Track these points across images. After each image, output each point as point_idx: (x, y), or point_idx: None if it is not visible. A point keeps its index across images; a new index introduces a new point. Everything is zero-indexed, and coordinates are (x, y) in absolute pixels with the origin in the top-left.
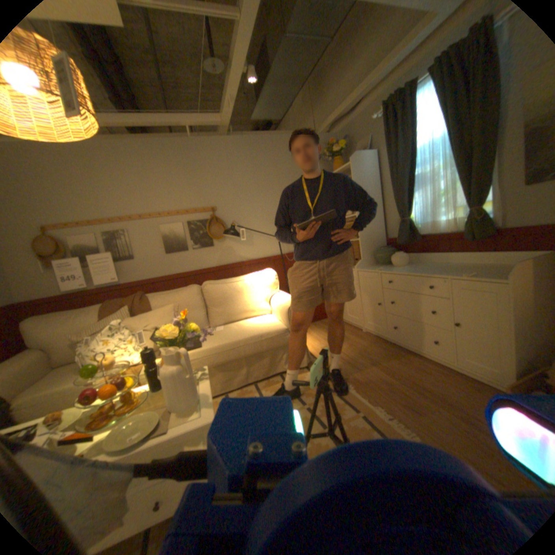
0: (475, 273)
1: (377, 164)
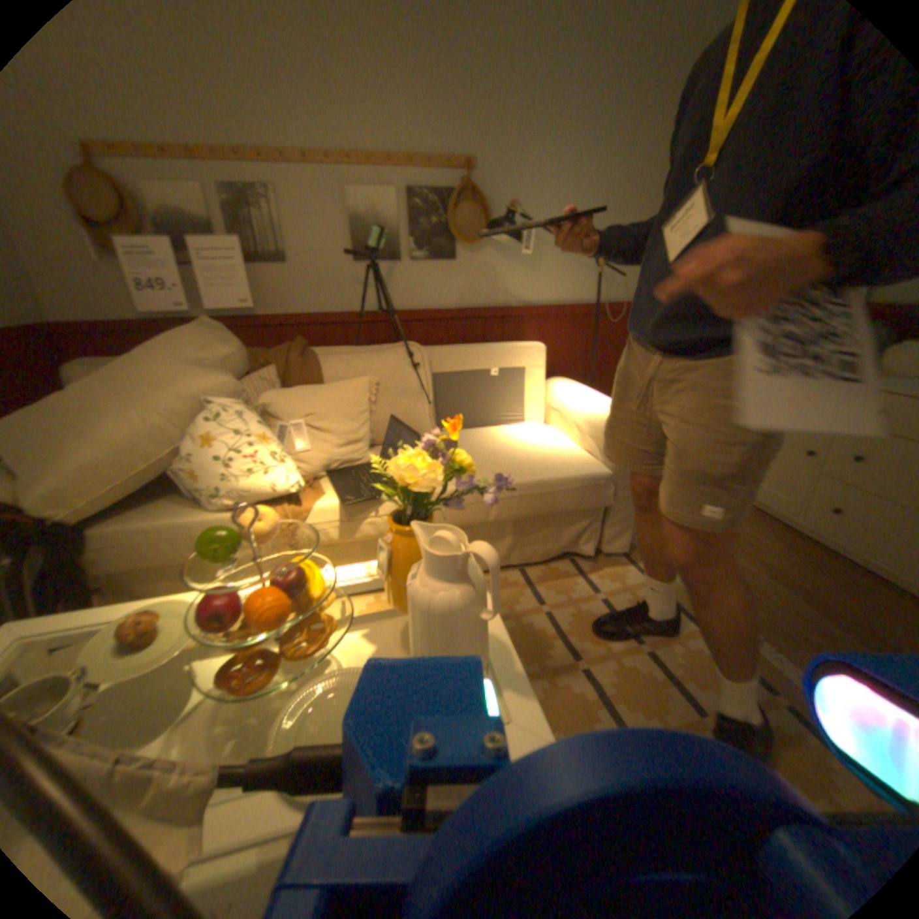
0: None
1: None
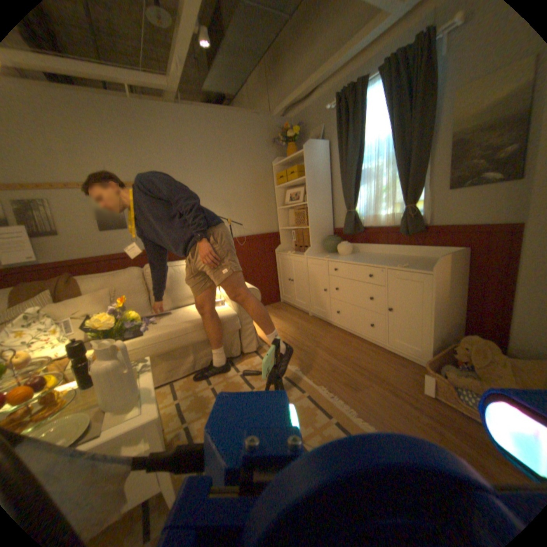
0: (407, 265)
1: (328, 155)
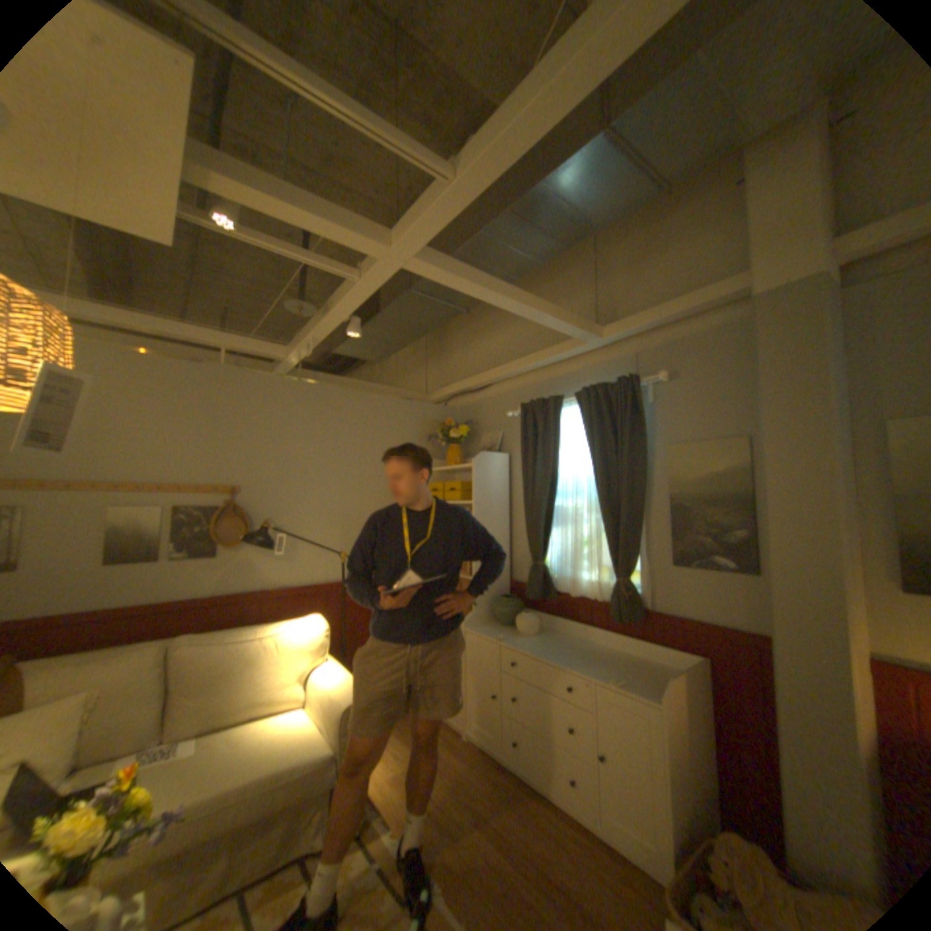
0: (623, 684)
1: (506, 474)
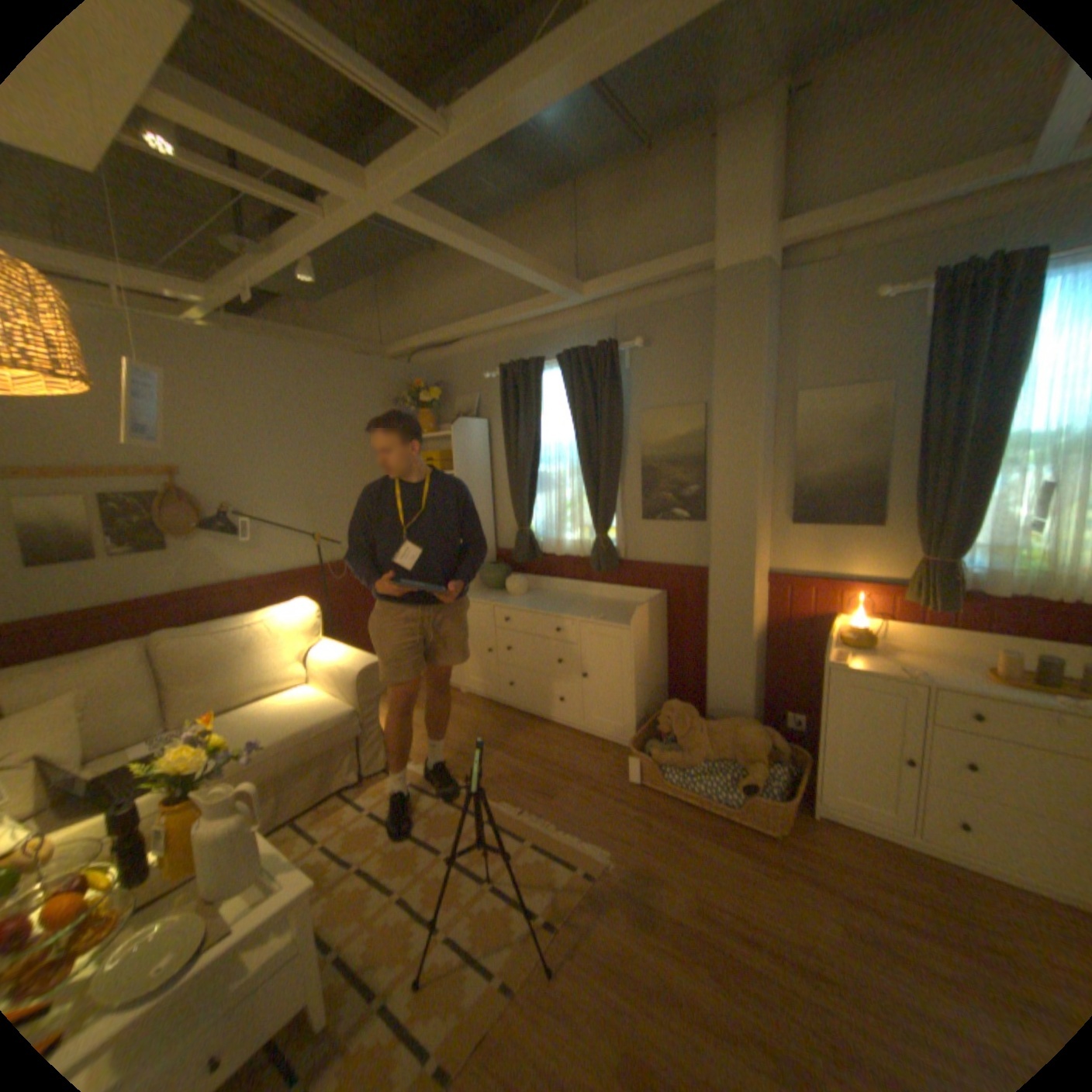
0: (600, 616)
1: (485, 441)
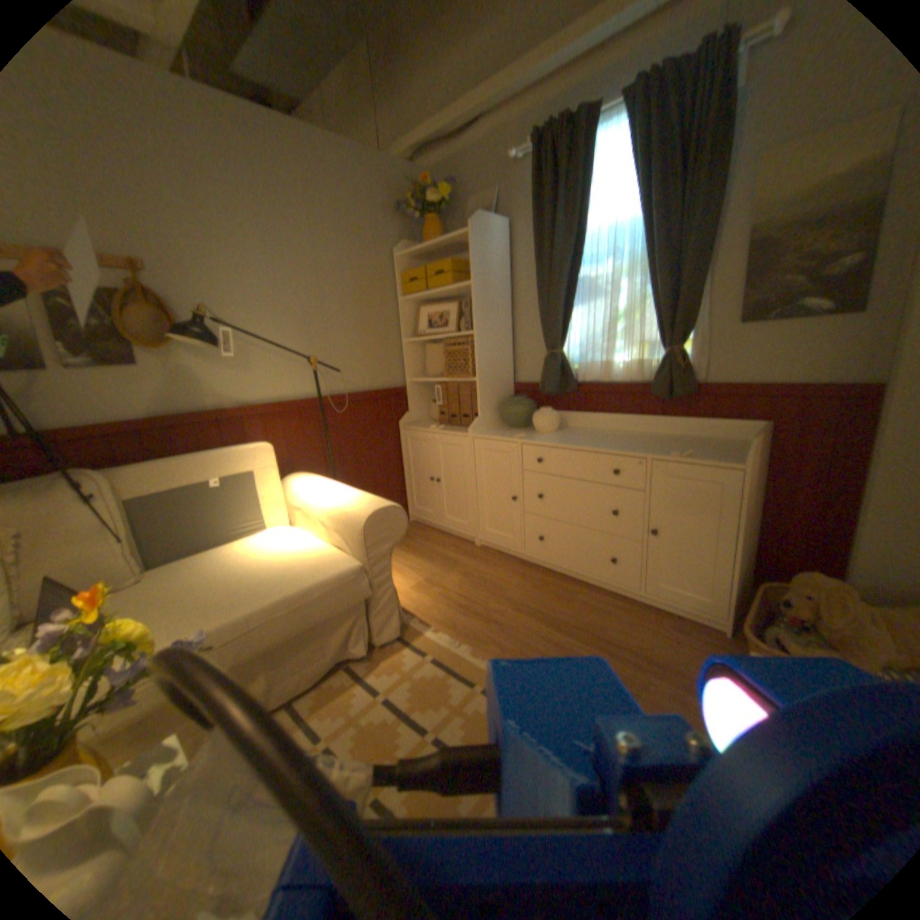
0: (690, 452)
1: (507, 245)
